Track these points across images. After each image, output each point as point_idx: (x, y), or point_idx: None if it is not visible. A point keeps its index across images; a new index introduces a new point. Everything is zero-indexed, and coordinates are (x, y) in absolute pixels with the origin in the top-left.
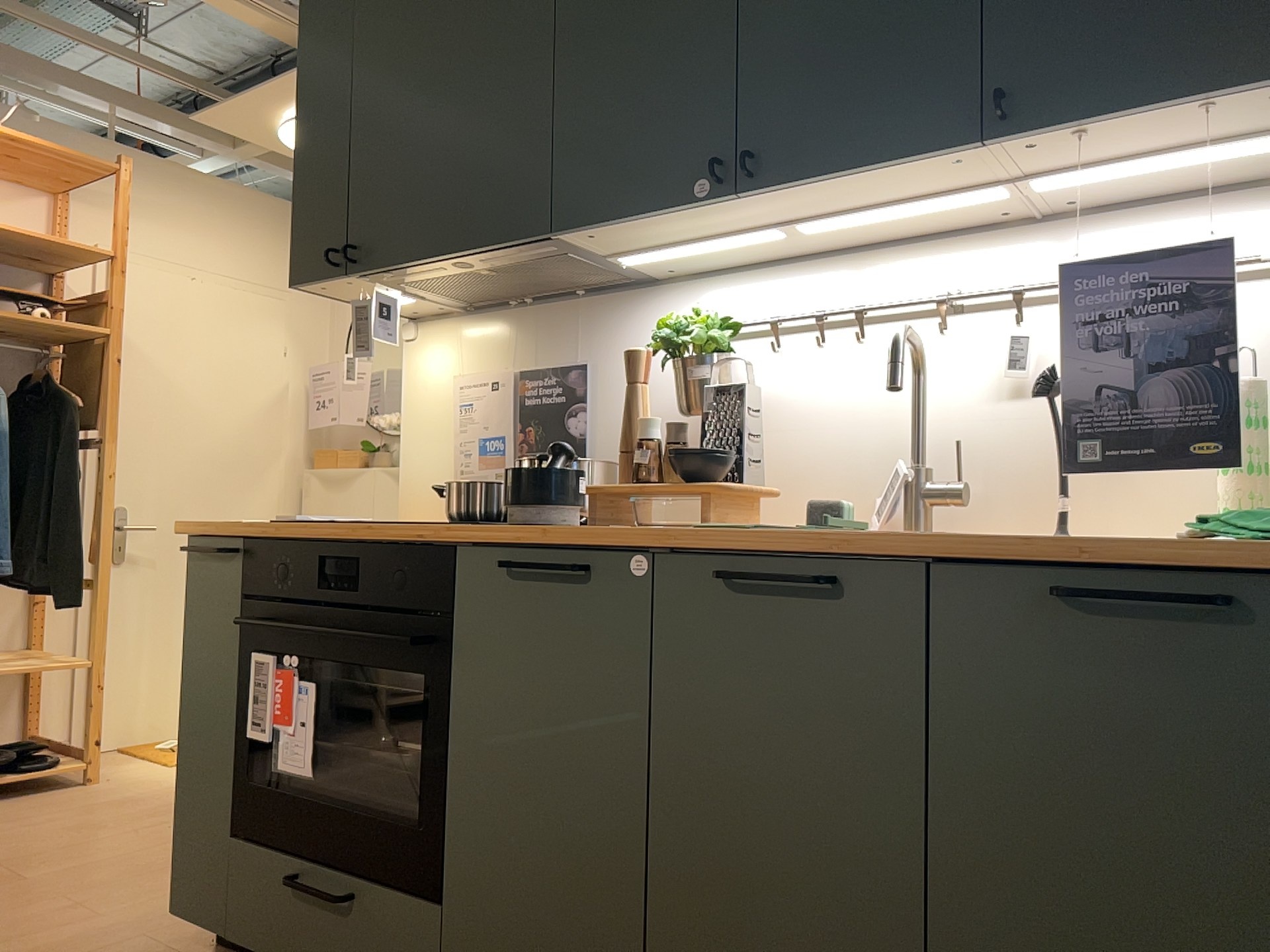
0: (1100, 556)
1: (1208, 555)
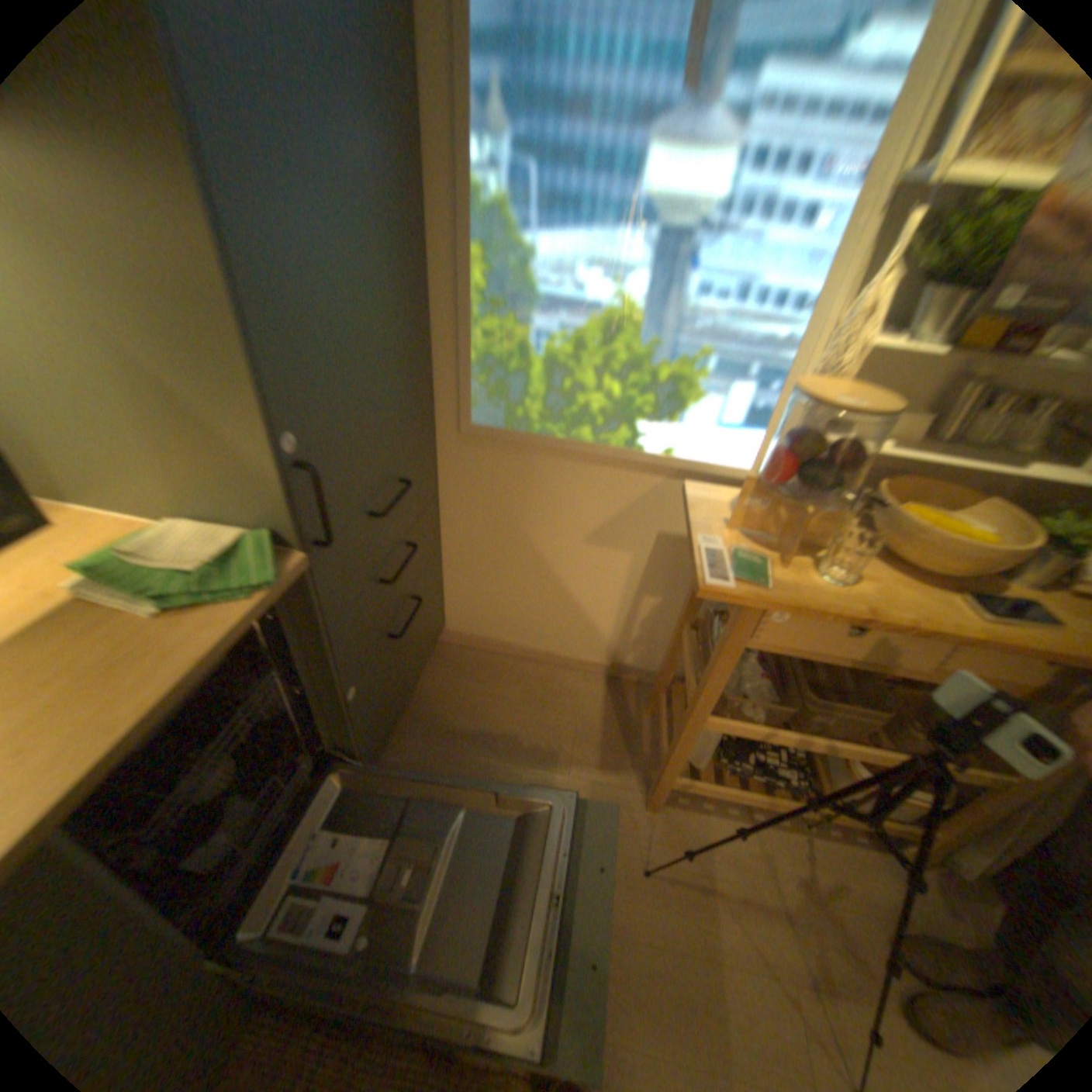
0: (184, 683)
1: (242, 627)
